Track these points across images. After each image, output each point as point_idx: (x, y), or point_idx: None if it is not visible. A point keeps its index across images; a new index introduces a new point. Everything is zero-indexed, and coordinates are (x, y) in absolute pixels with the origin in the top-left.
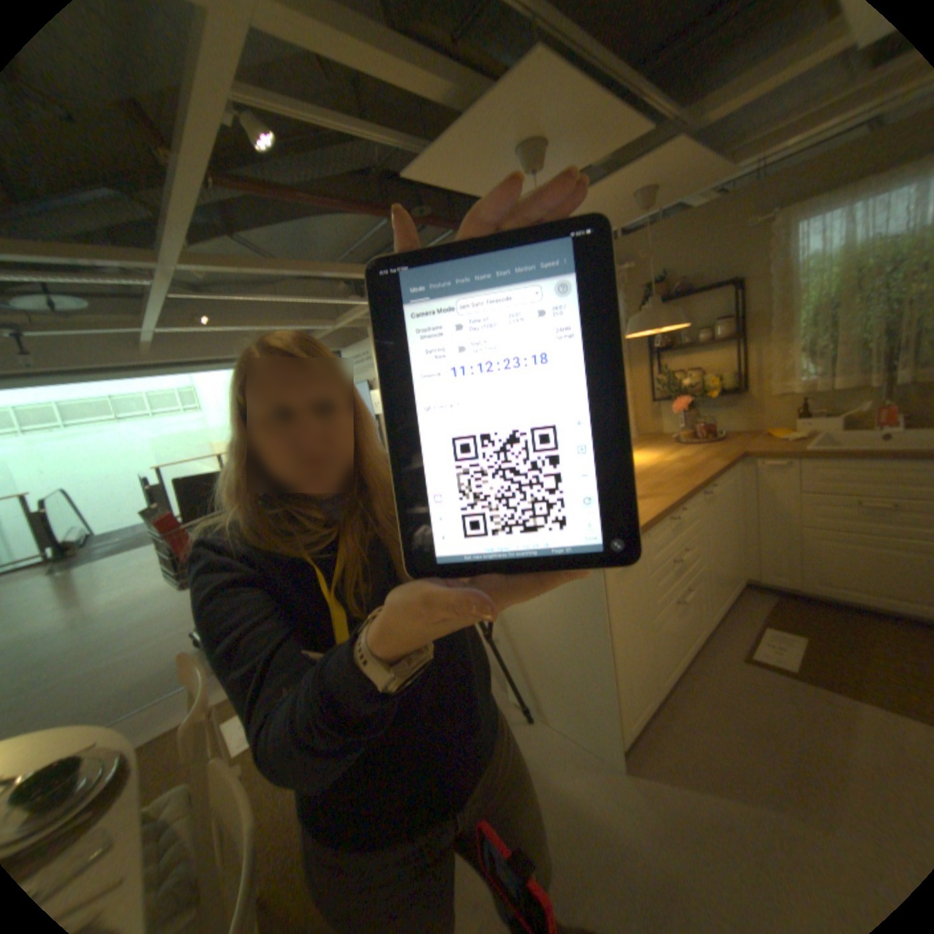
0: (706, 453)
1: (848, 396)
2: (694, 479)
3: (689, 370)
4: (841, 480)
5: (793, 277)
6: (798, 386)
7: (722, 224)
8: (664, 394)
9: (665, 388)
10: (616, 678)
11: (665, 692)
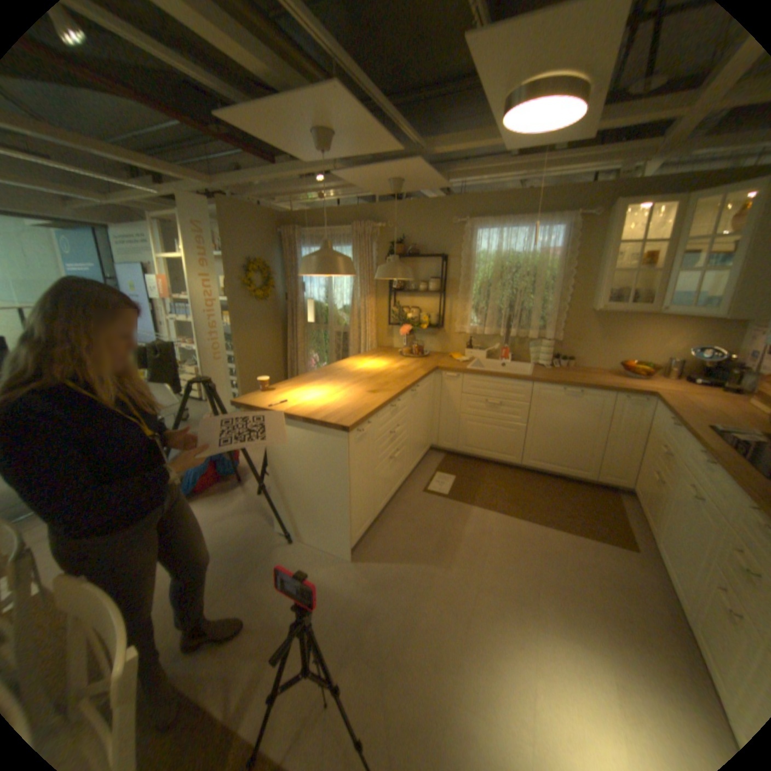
0: (416, 365)
1: (490, 339)
2: (406, 382)
3: (412, 309)
4: (479, 388)
5: (472, 263)
6: (467, 330)
7: (439, 217)
8: (396, 322)
9: (397, 318)
10: (349, 504)
11: (377, 512)
